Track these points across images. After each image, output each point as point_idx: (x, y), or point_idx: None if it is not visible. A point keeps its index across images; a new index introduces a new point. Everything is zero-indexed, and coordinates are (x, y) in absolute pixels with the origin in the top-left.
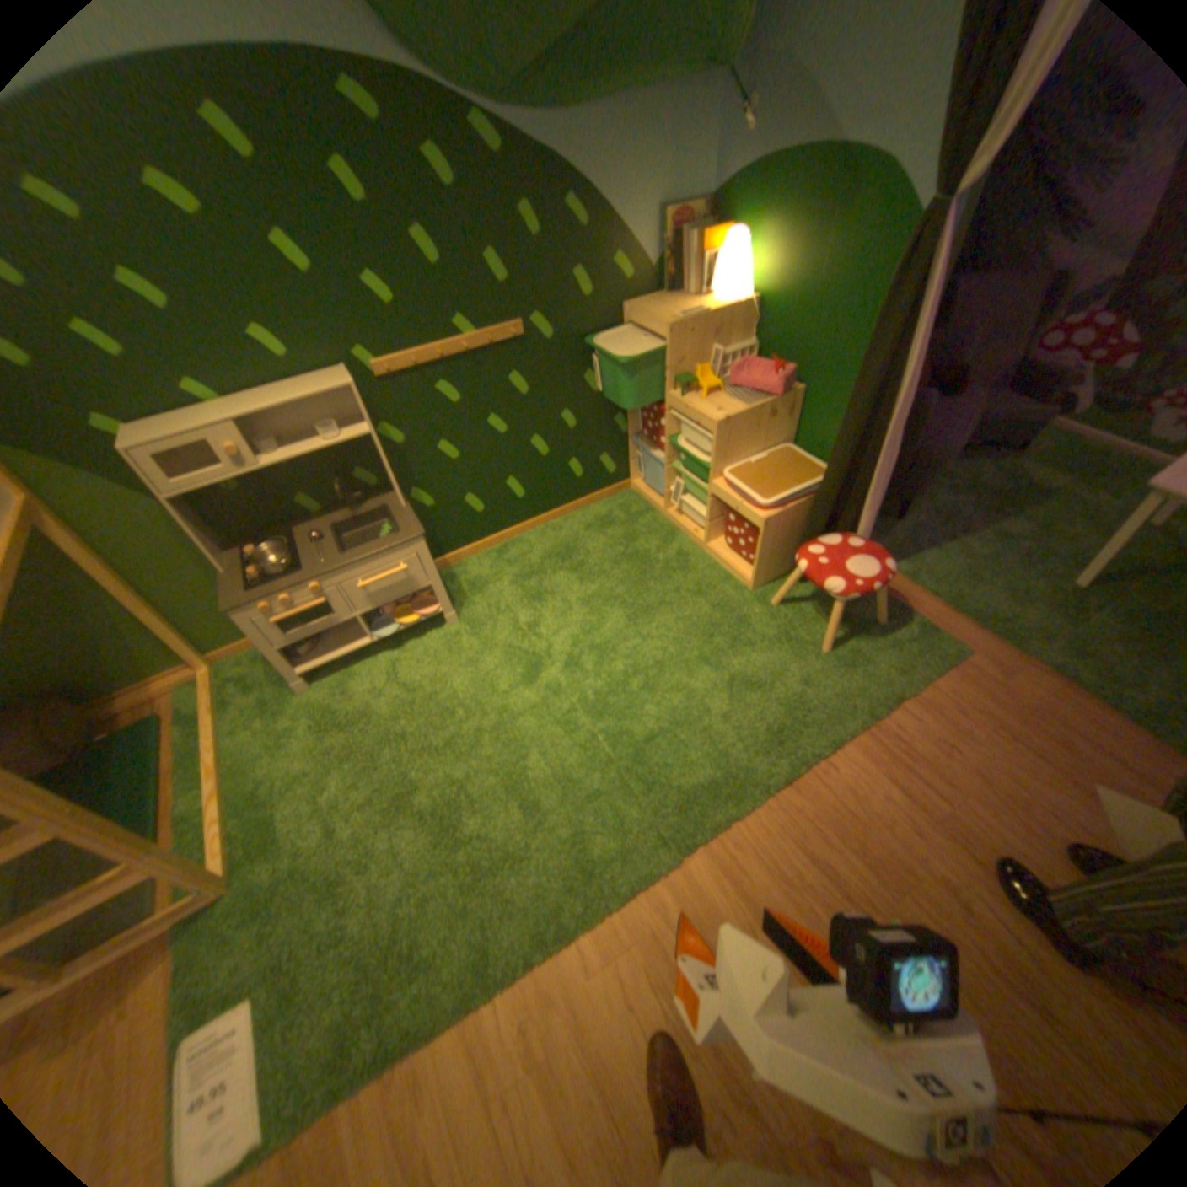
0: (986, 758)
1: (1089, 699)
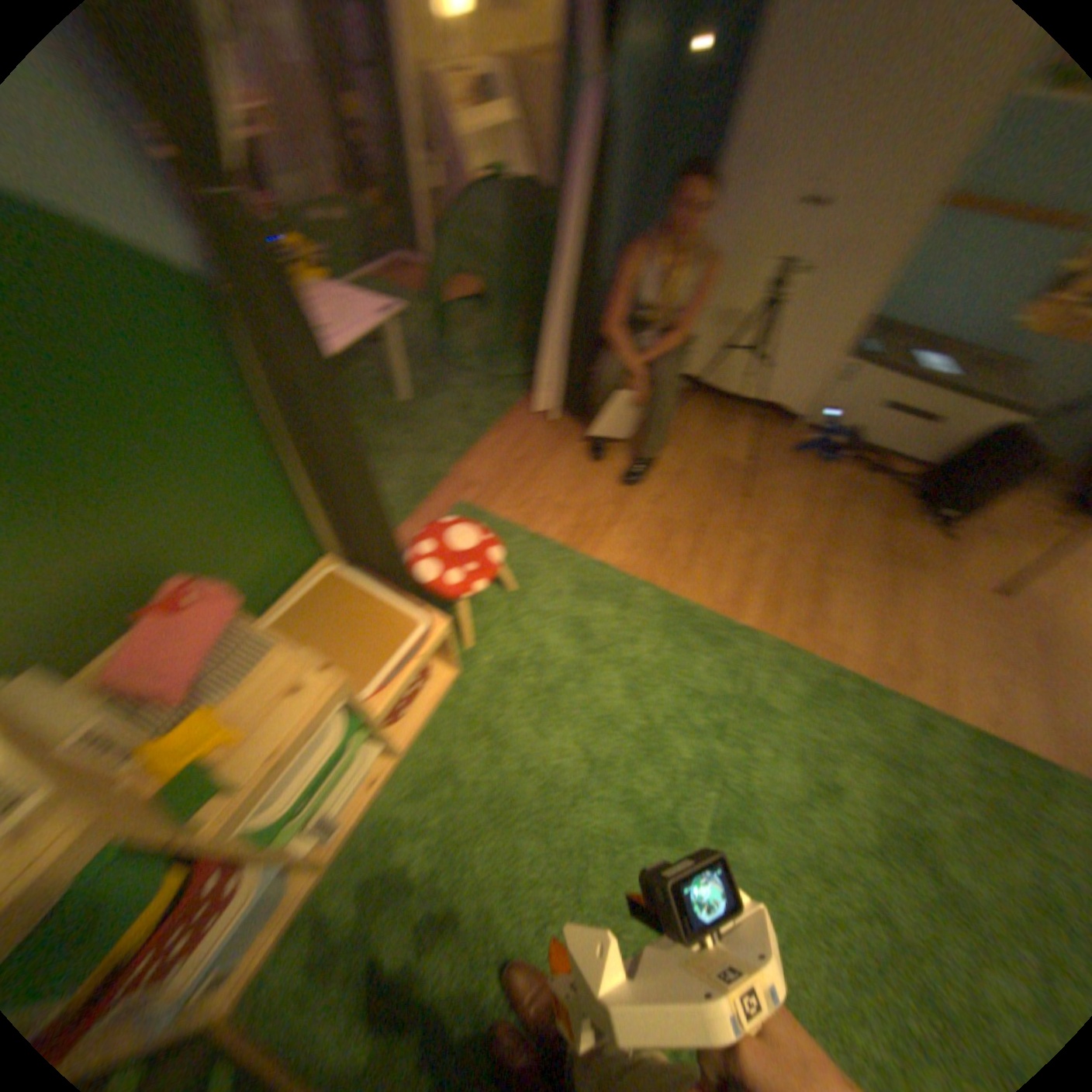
0: (555, 491)
1: (476, 448)
